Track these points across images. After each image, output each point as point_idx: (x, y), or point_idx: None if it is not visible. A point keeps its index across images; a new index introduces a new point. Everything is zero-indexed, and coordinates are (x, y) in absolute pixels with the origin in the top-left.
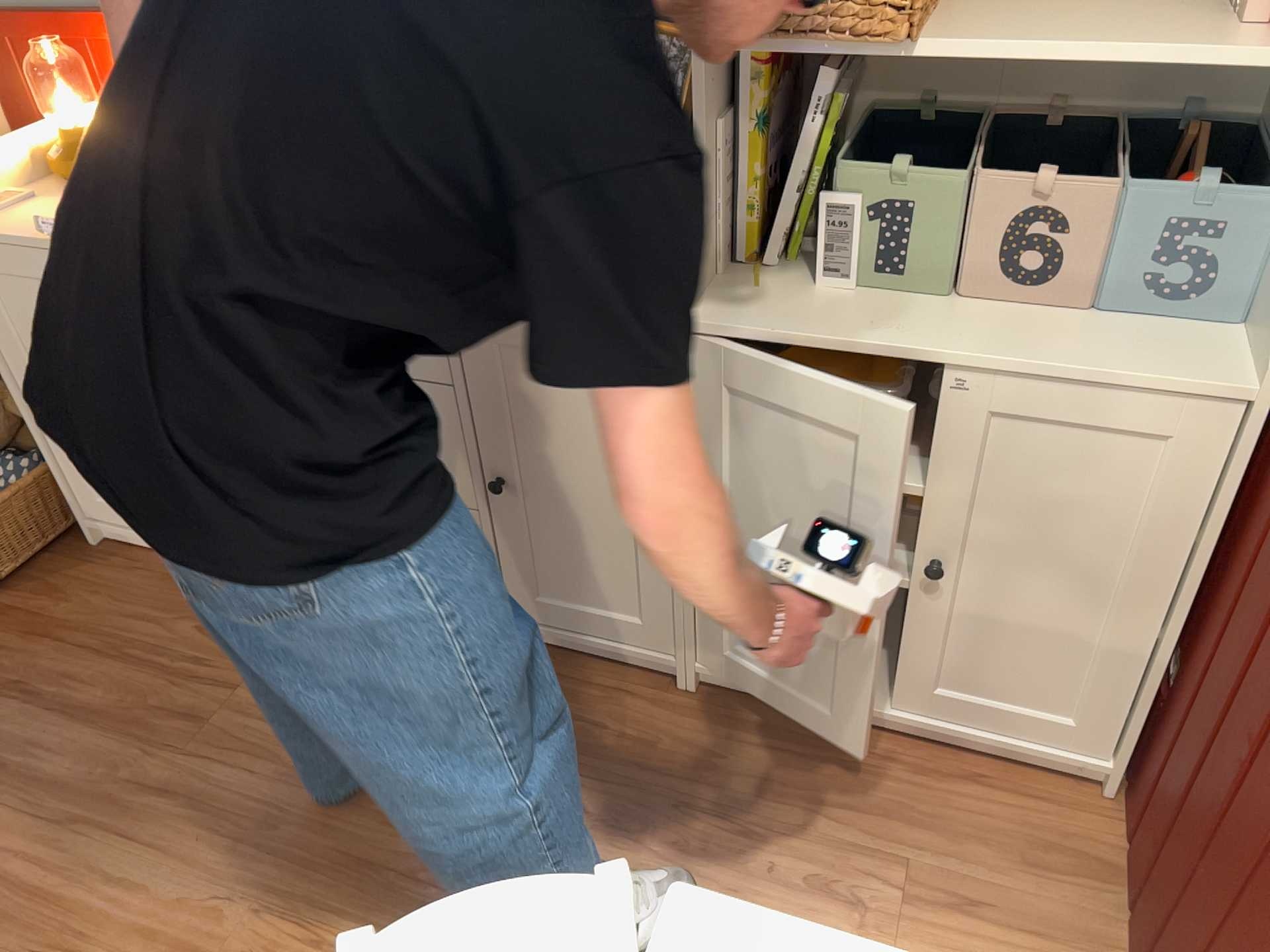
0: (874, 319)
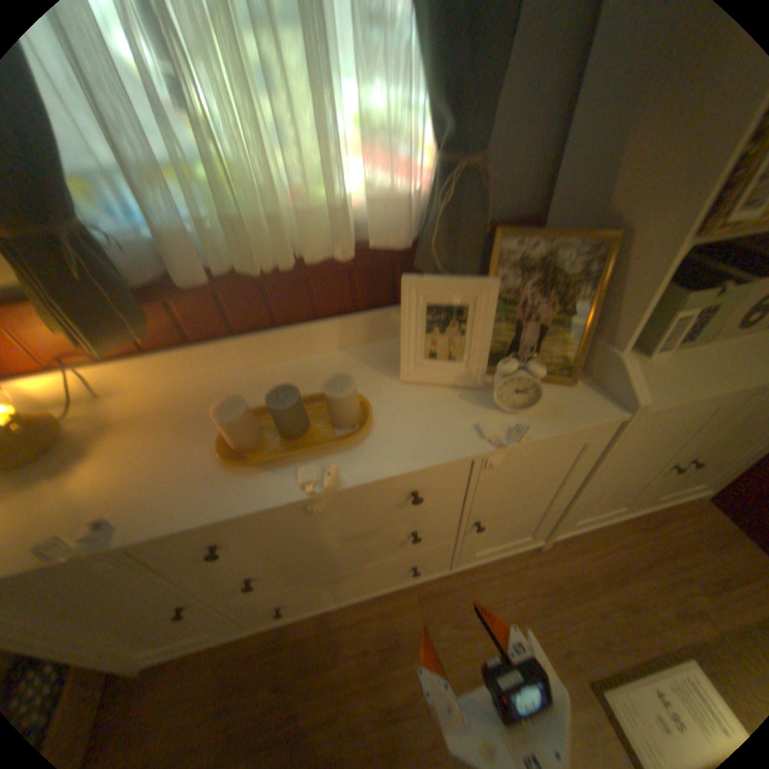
0: (709, 368)
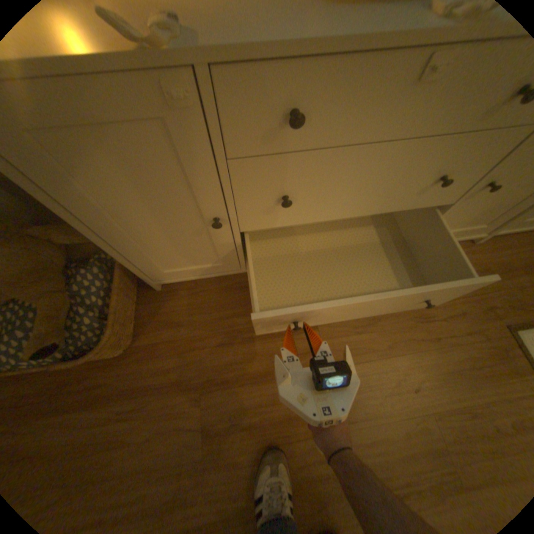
0: None
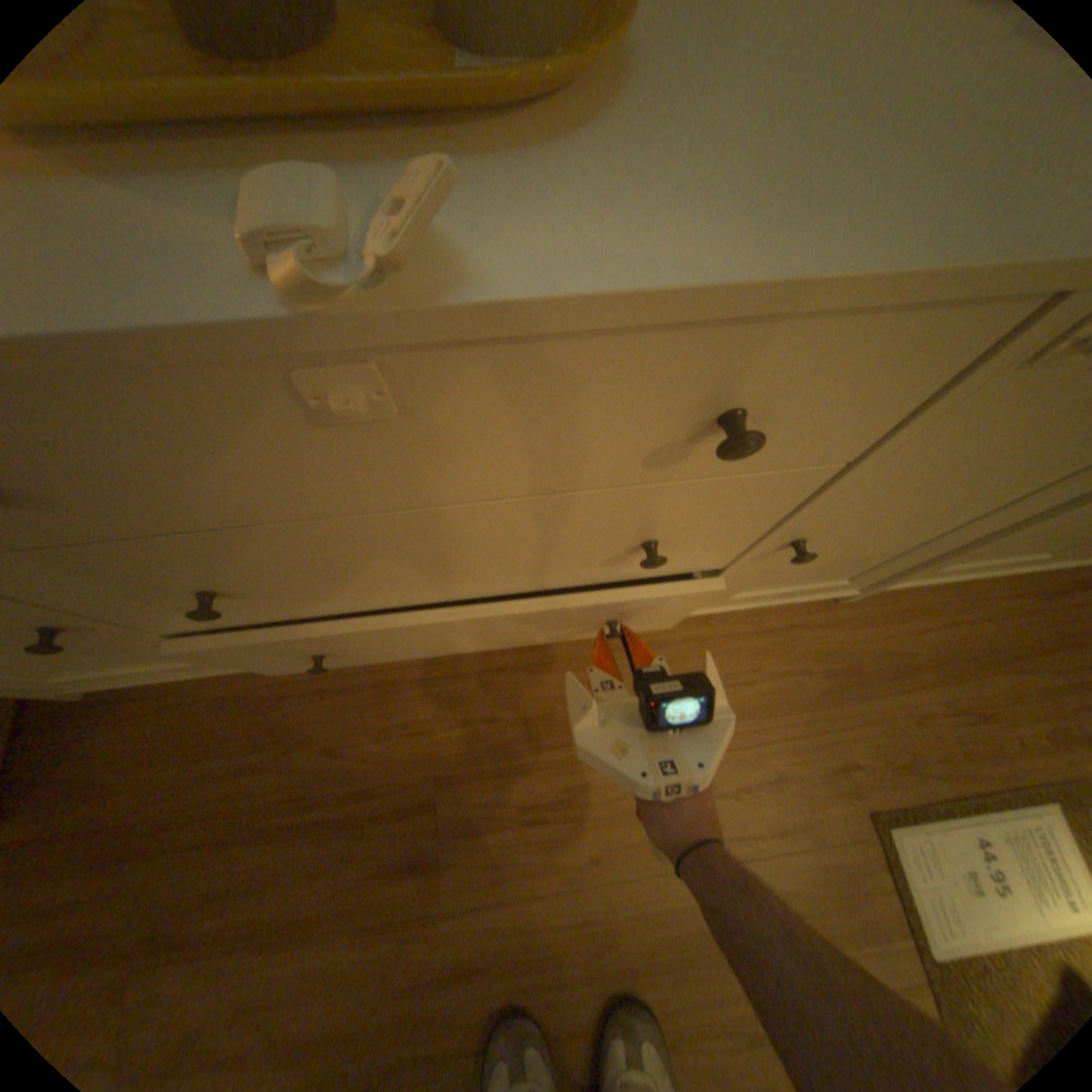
0: None
